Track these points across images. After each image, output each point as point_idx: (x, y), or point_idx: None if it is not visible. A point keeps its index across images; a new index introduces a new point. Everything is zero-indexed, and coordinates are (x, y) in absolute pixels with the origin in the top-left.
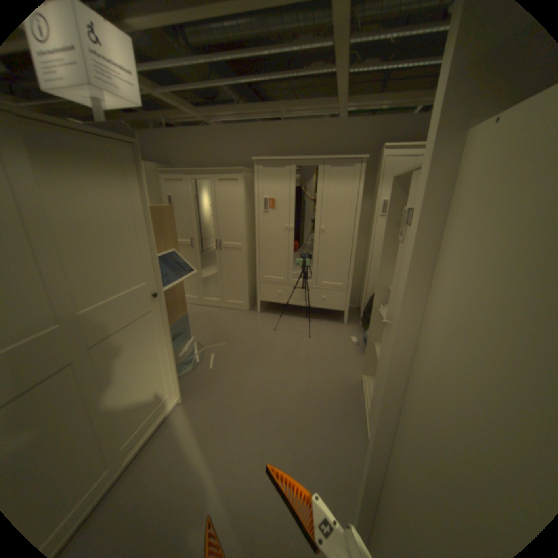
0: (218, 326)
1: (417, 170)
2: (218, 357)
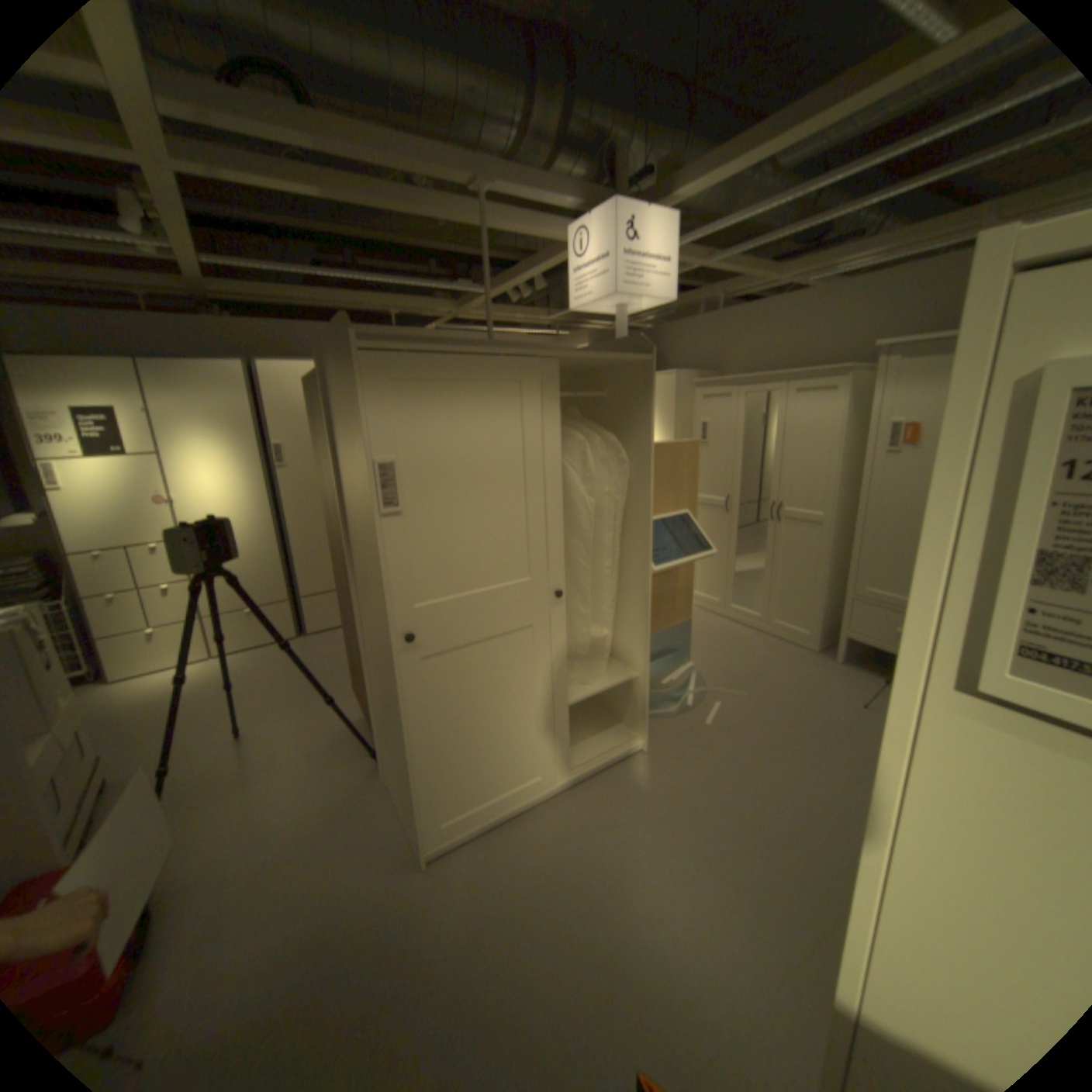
0: (743, 662)
1: None
2: (725, 712)
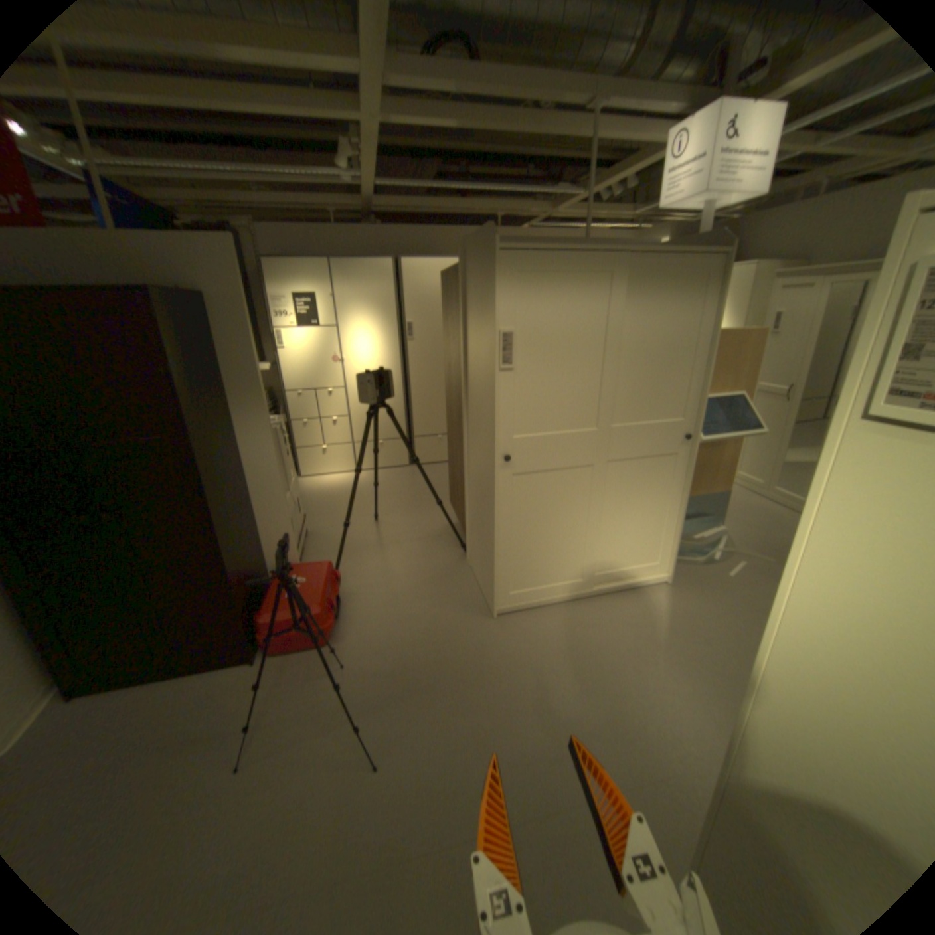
0: (777, 536)
1: None
2: (750, 571)
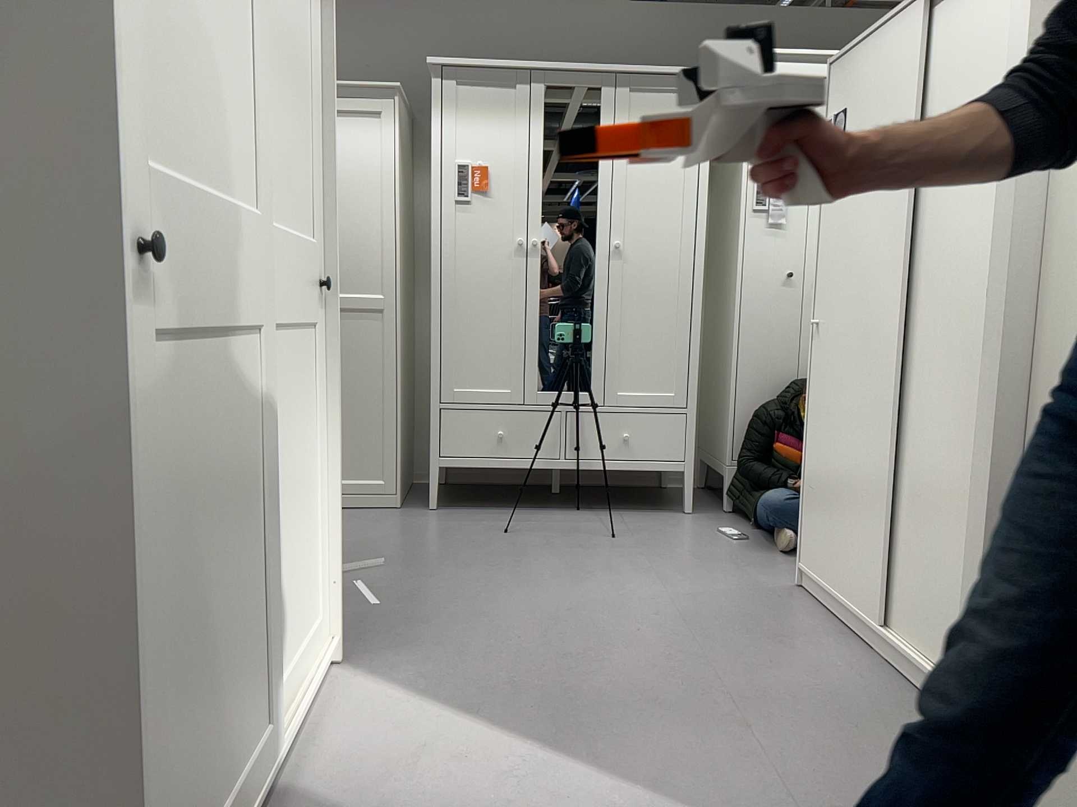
0: None
1: (917, 0)
2: (378, 588)
